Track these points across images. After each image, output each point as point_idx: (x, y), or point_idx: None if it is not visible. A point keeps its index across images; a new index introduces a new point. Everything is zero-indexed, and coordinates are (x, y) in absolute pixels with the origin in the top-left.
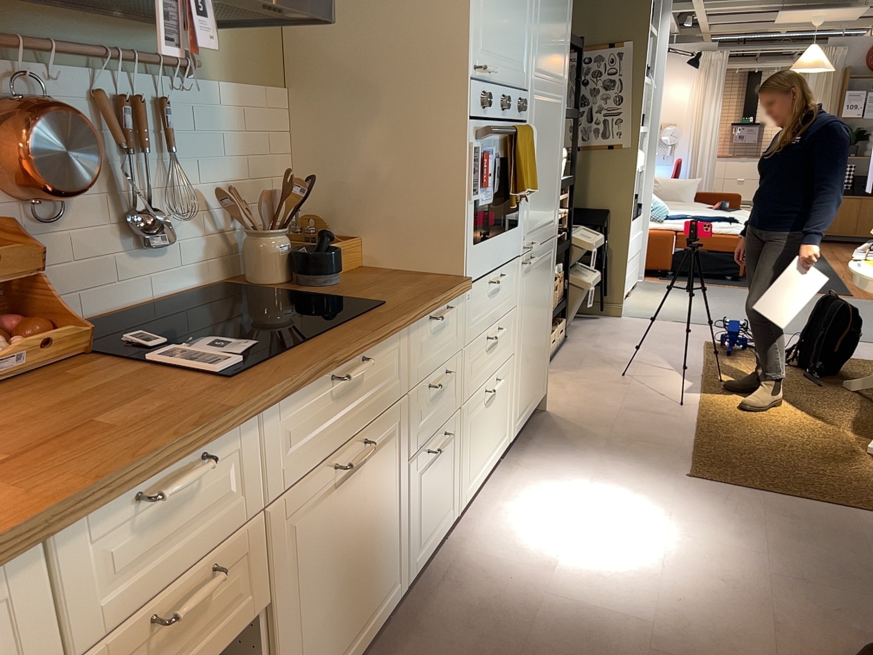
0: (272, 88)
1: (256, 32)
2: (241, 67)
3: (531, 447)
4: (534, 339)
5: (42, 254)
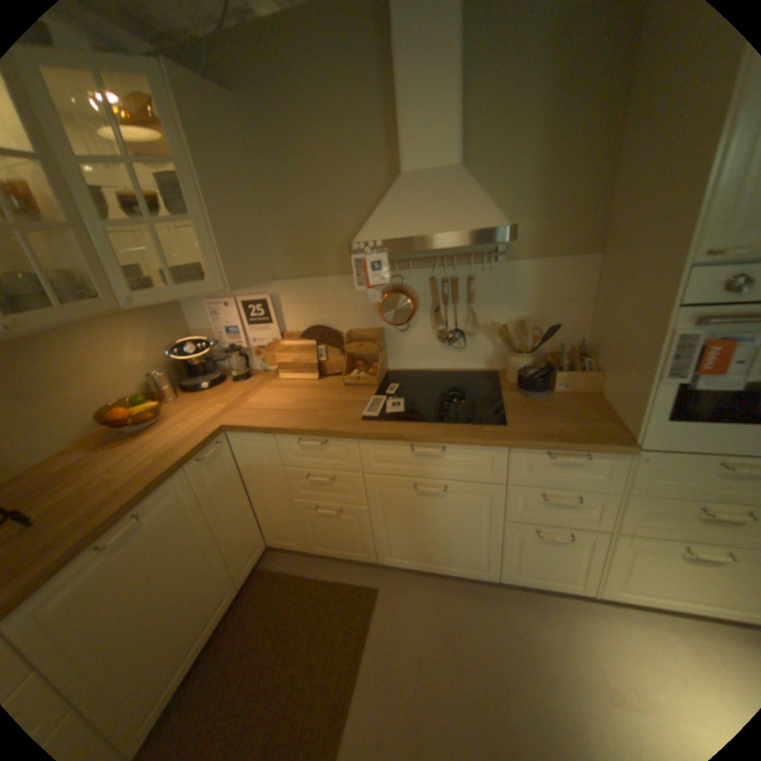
0: (581, 253)
1: (572, 216)
2: (549, 244)
3: None
4: None
5: (379, 346)
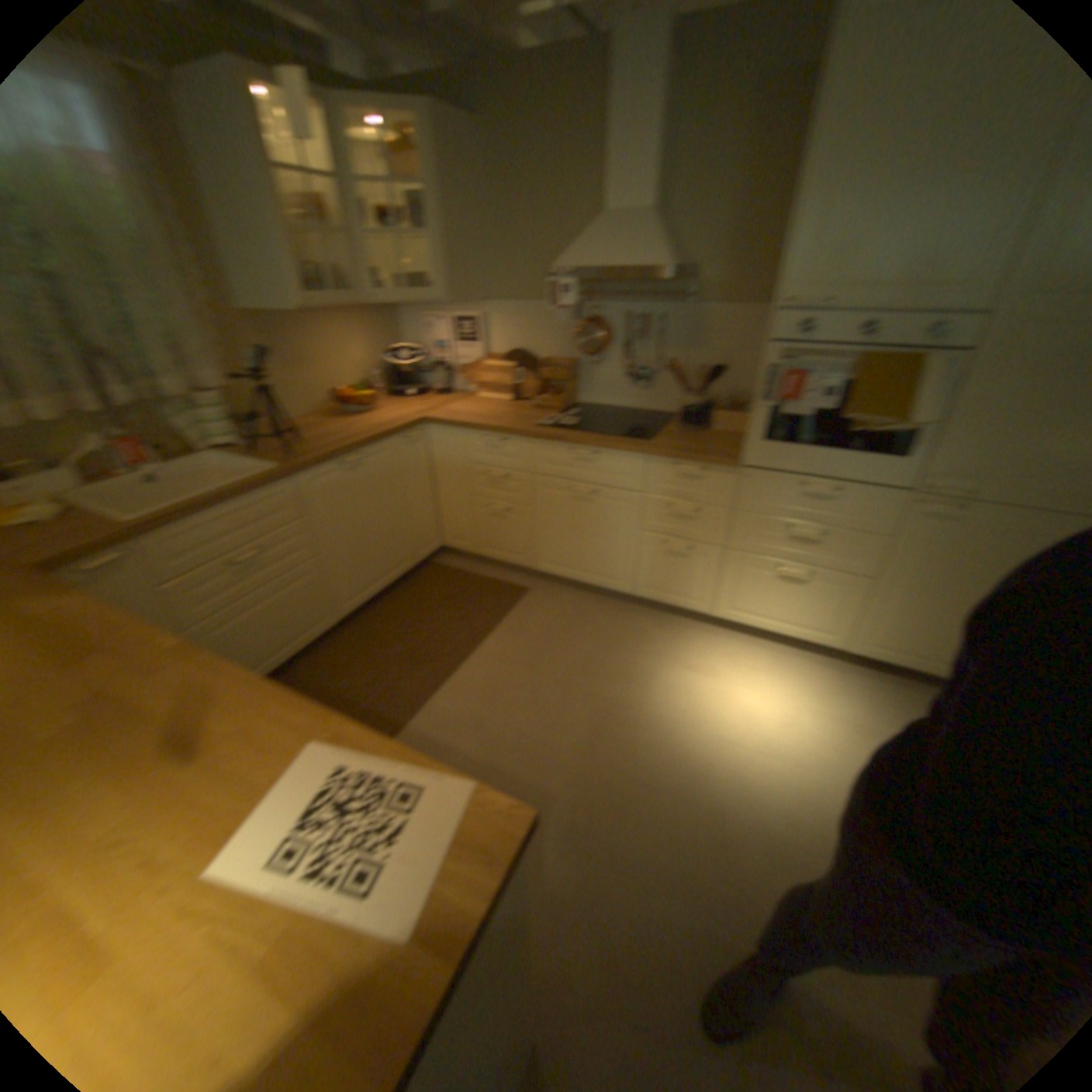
0: (765, 303)
1: (760, 266)
2: (738, 291)
3: (890, 687)
4: (960, 602)
5: (573, 373)
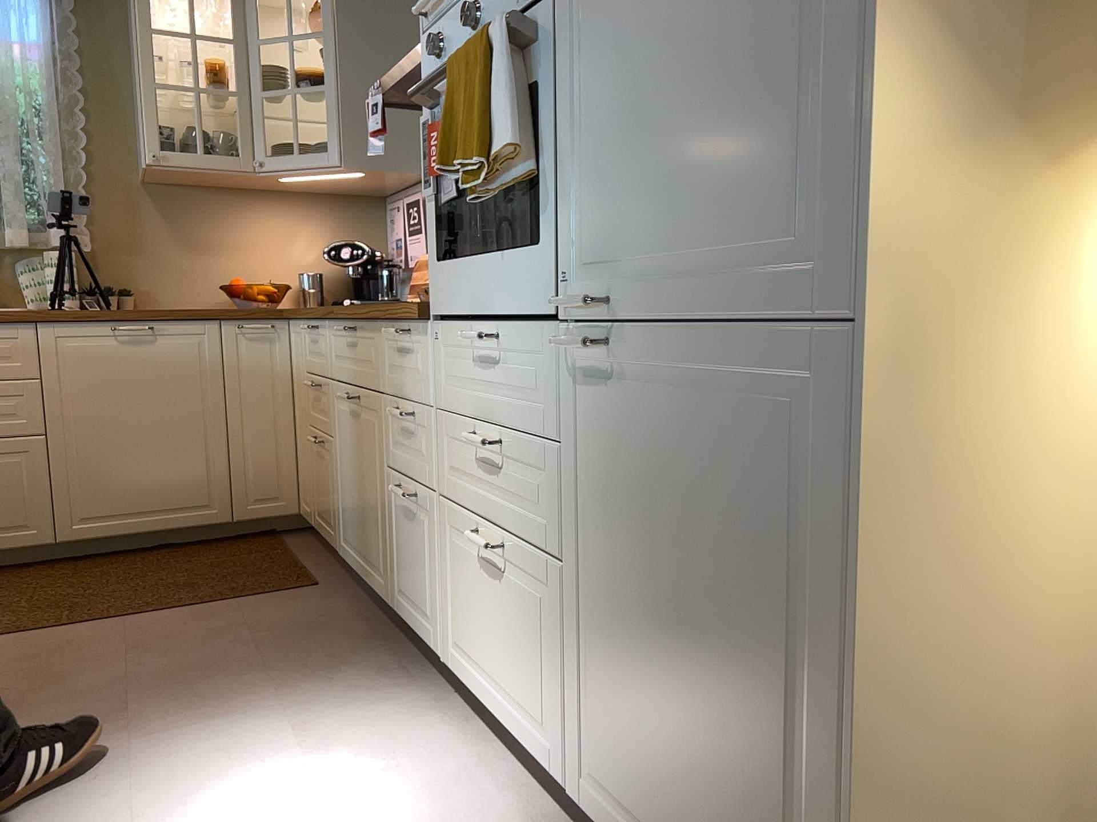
0: None
1: None
2: None
3: None
4: (670, 645)
5: None
